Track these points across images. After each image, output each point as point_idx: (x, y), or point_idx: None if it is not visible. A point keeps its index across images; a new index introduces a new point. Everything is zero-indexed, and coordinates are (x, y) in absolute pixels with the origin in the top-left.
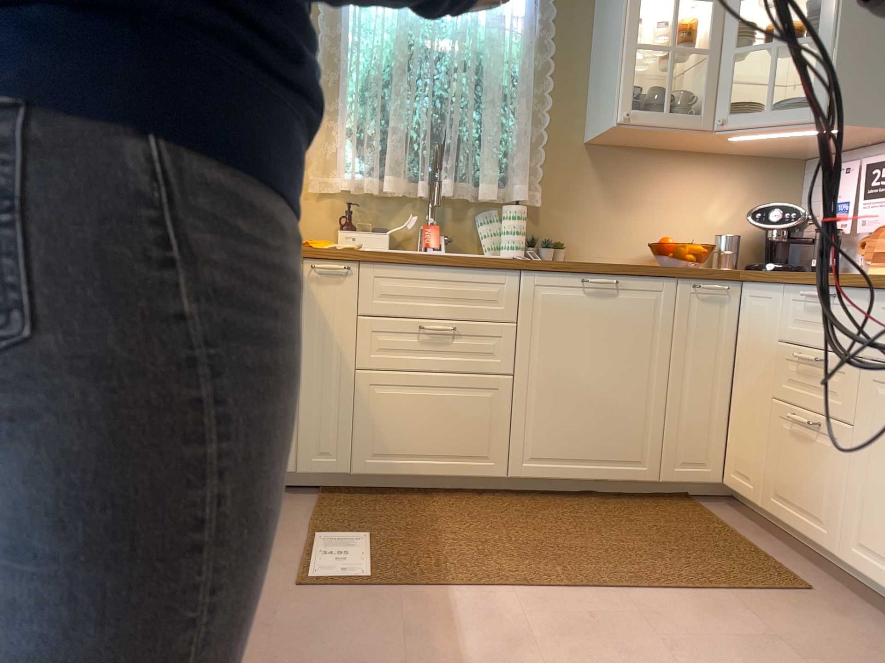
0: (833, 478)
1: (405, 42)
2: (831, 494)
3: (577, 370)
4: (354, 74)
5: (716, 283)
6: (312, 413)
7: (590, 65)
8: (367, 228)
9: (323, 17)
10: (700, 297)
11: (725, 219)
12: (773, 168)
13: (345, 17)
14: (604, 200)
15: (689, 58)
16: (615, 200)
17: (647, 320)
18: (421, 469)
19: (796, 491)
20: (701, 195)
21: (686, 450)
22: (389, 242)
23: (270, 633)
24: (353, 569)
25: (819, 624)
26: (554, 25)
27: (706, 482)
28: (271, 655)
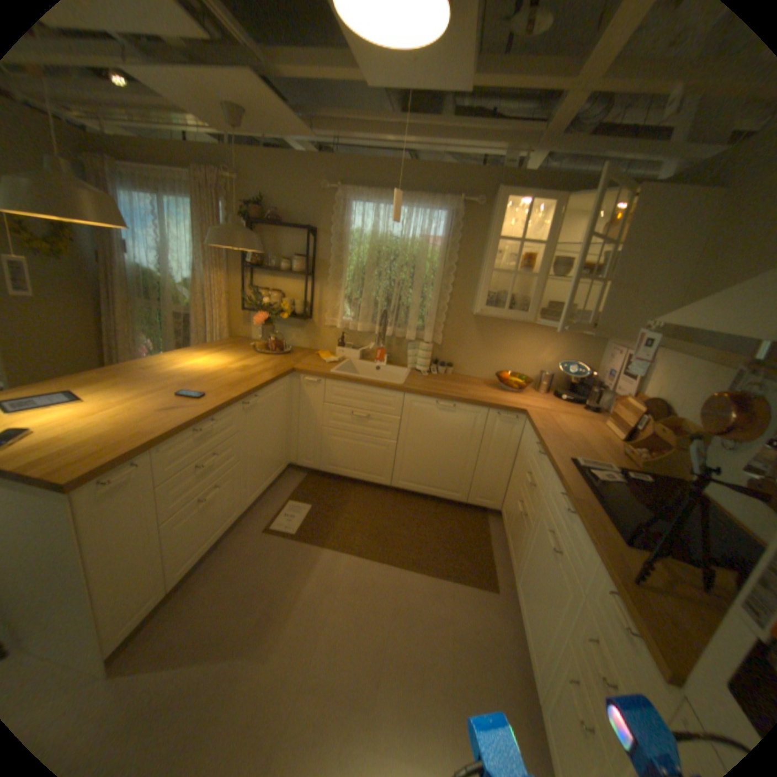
0: (523, 545)
1: (374, 253)
2: (521, 553)
3: (428, 445)
4: (347, 269)
5: (511, 414)
6: (304, 442)
7: (479, 267)
8: (352, 345)
9: (335, 236)
10: (501, 420)
11: (550, 362)
12: (587, 335)
13: (345, 237)
14: (479, 344)
15: (534, 272)
16: (485, 345)
17: (468, 427)
18: (350, 475)
19: (514, 539)
20: (537, 347)
21: (482, 493)
22: (360, 355)
23: (238, 558)
24: (291, 528)
25: (484, 618)
26: (461, 243)
27: (492, 509)
28: (231, 571)
